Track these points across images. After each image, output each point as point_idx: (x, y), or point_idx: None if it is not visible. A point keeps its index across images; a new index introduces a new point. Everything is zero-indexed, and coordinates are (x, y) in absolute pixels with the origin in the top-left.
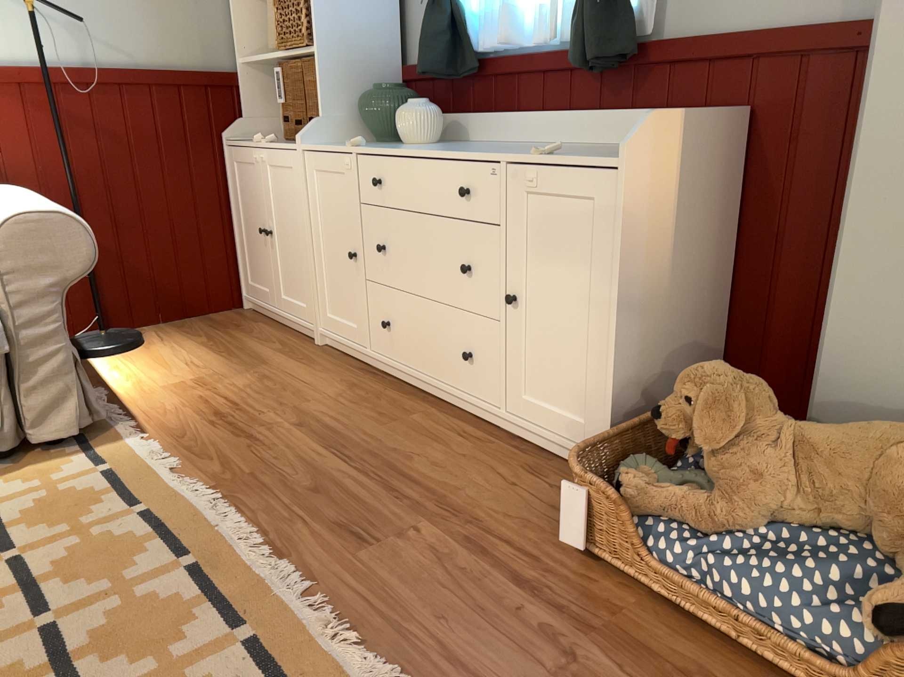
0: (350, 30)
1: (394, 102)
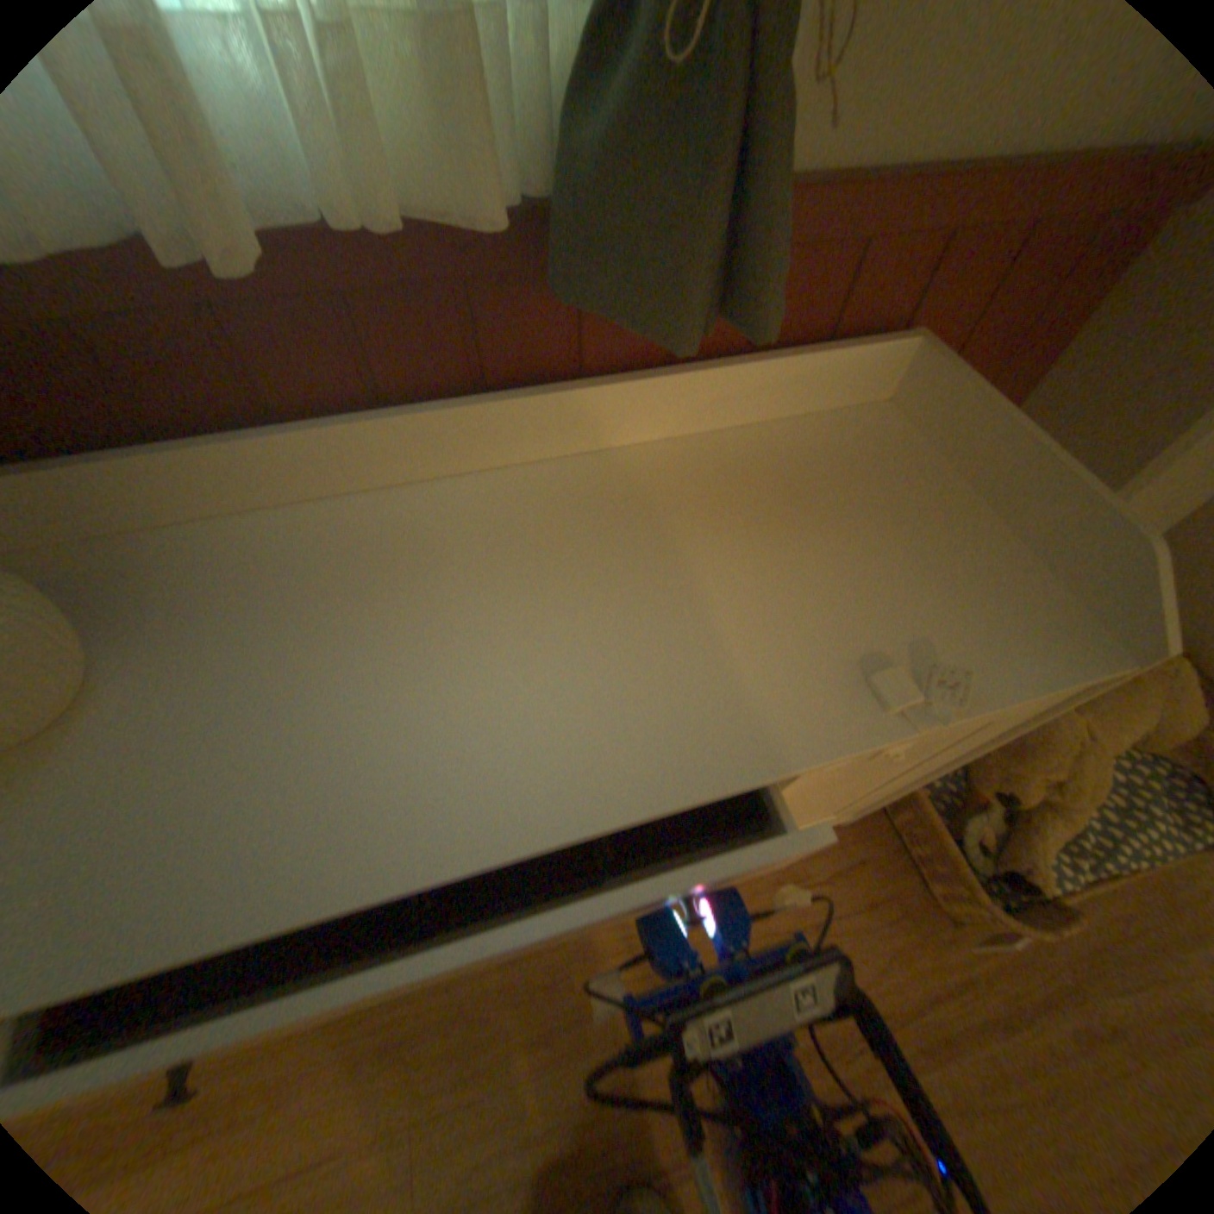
0: None
1: None
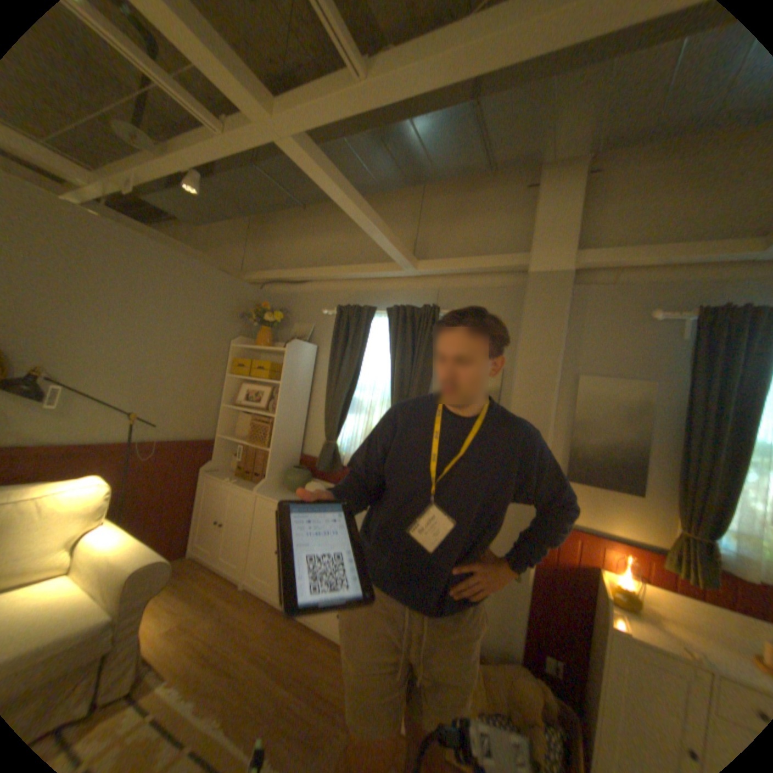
0: (285, 442)
1: (303, 478)
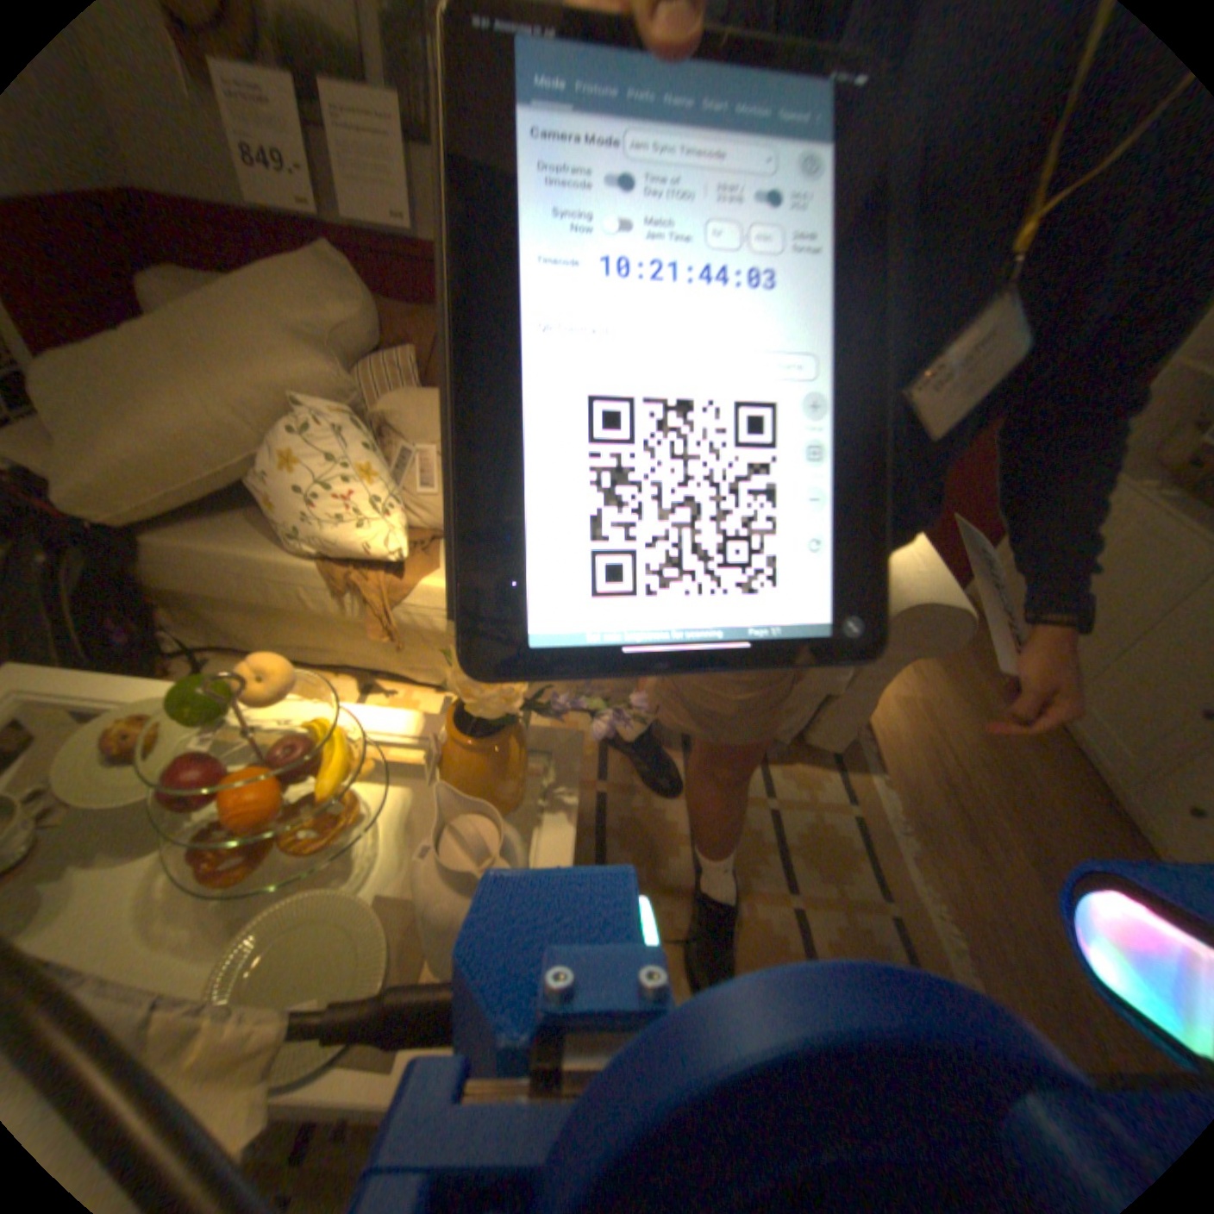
0: None
1: None
